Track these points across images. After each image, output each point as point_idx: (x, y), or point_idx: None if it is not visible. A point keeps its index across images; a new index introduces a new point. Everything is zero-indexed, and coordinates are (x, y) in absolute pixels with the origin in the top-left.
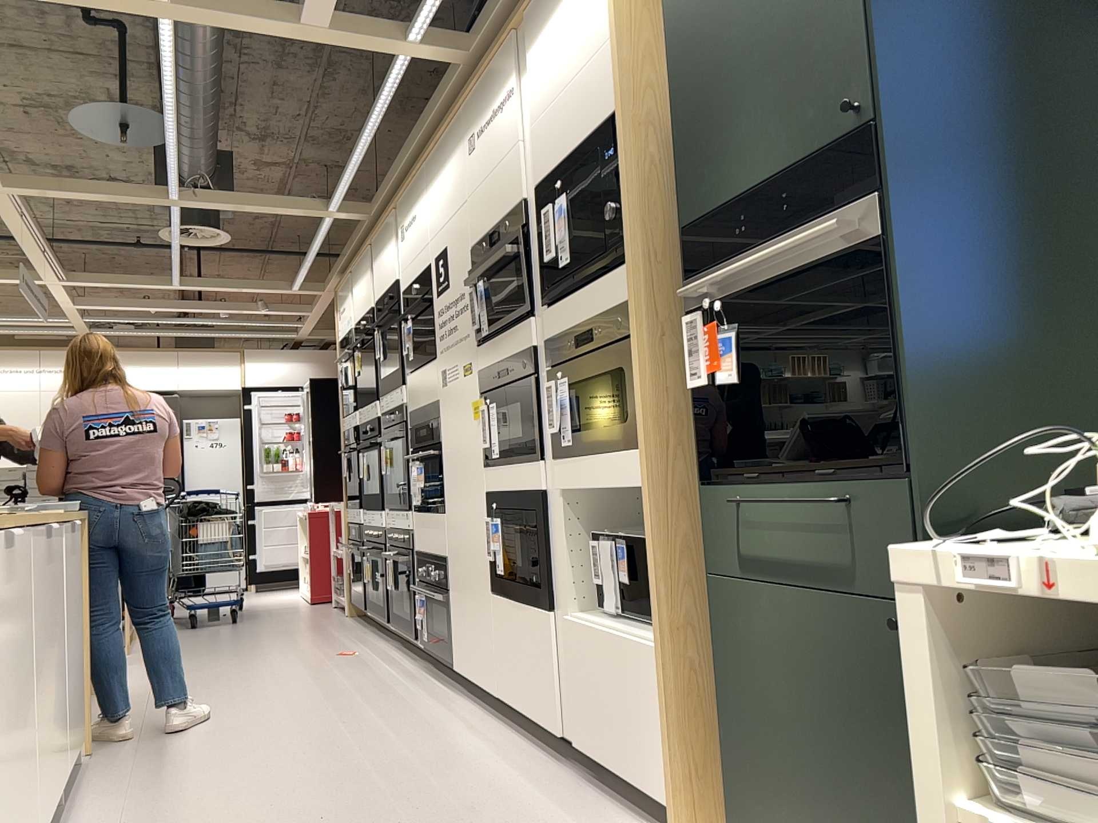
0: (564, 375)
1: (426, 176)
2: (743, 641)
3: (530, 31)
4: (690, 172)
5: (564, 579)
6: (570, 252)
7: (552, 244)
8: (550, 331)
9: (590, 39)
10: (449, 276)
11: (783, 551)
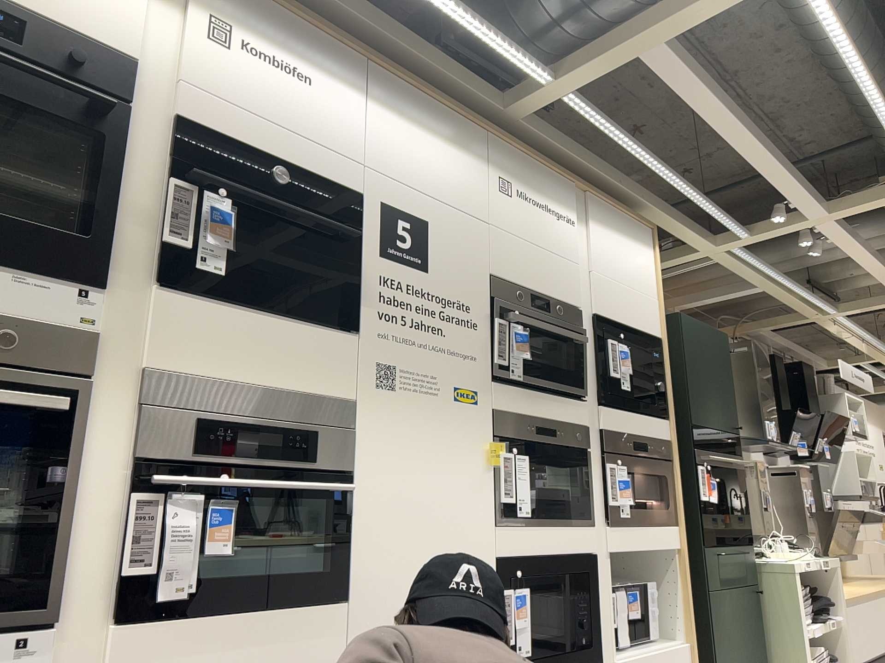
0: (622, 463)
1: (371, 82)
2: (720, 619)
3: (593, 209)
4: (692, 401)
5: (606, 630)
6: (629, 383)
7: (618, 368)
8: (599, 422)
9: (642, 281)
10: (428, 257)
11: (728, 573)
